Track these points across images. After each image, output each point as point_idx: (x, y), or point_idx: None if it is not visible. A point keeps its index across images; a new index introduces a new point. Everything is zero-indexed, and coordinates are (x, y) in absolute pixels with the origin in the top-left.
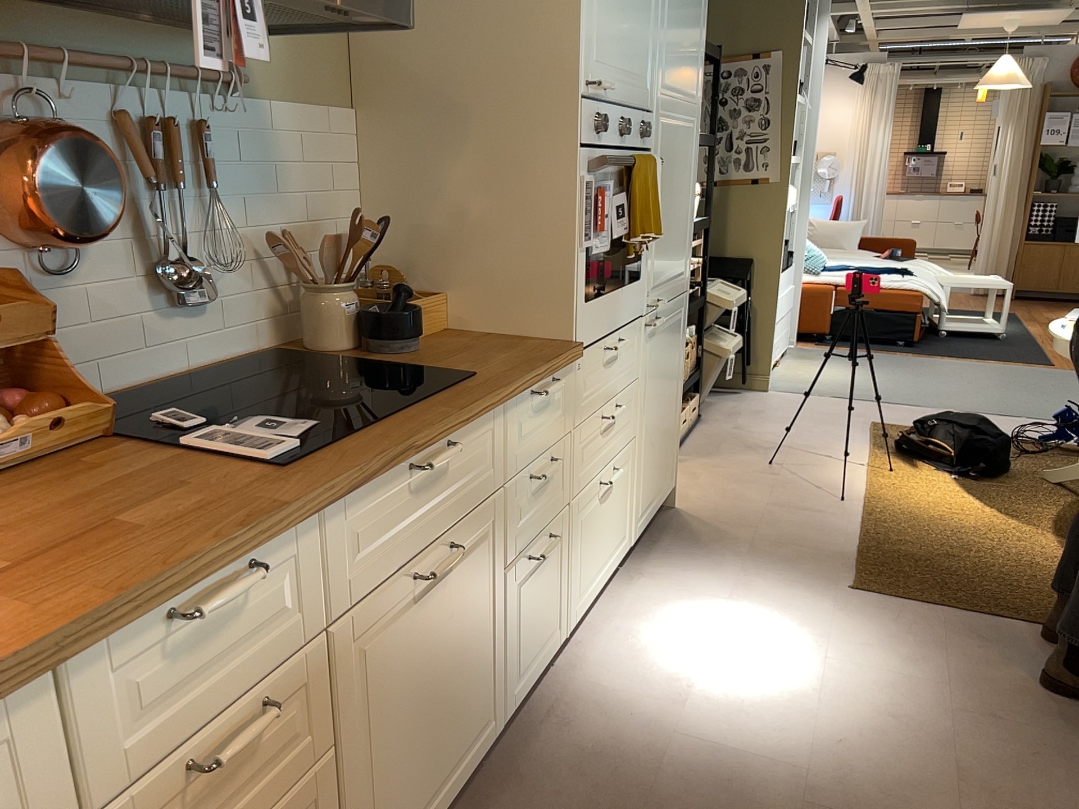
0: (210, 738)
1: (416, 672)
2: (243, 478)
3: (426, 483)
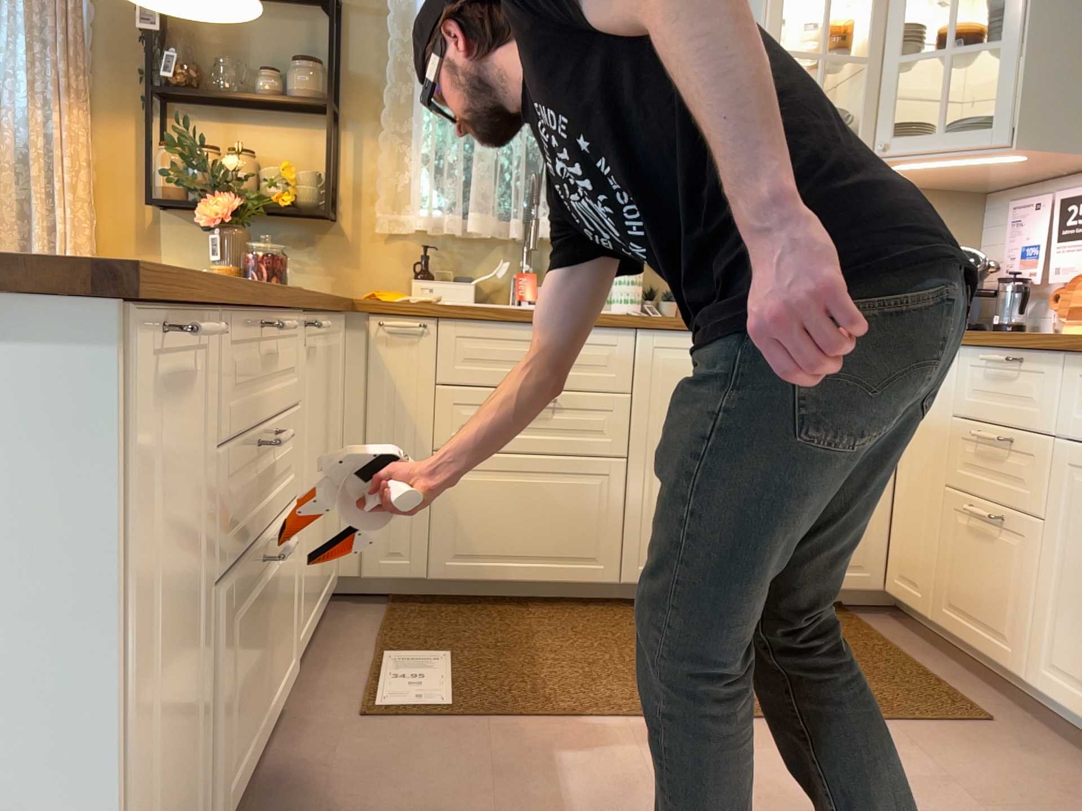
0: (993, 432)
1: None
2: None
3: None
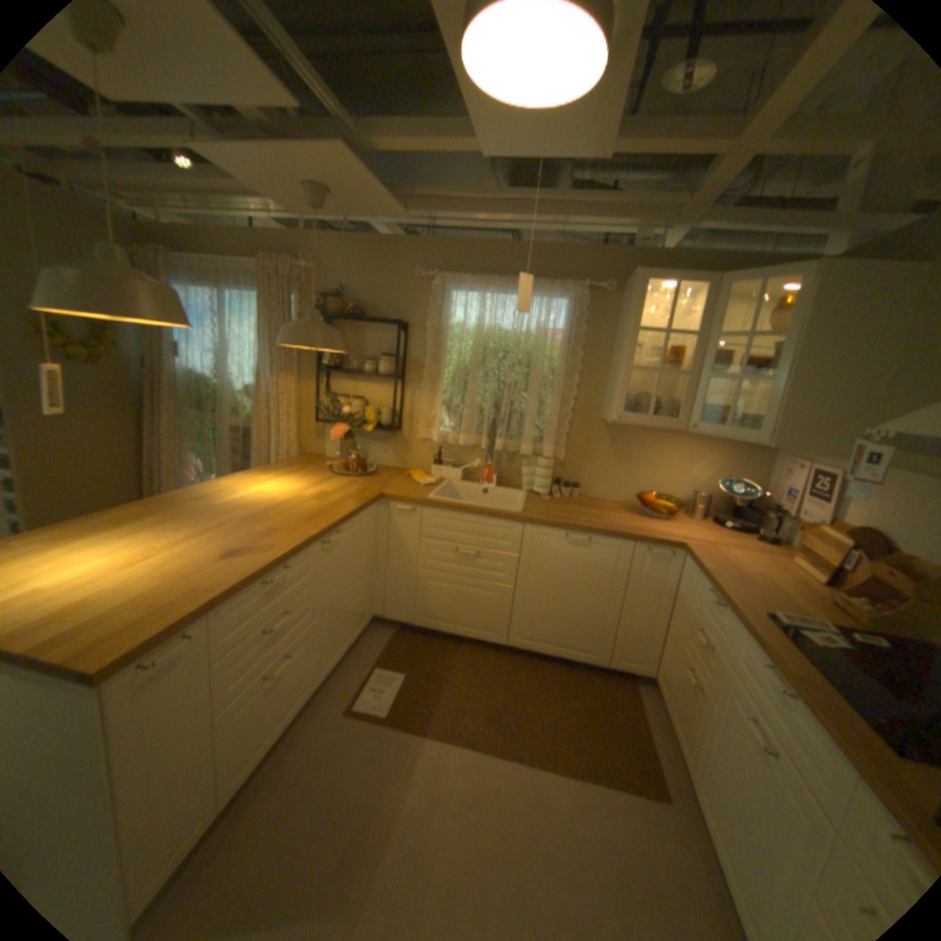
0: (708, 636)
1: (744, 771)
2: (768, 610)
3: (781, 696)
